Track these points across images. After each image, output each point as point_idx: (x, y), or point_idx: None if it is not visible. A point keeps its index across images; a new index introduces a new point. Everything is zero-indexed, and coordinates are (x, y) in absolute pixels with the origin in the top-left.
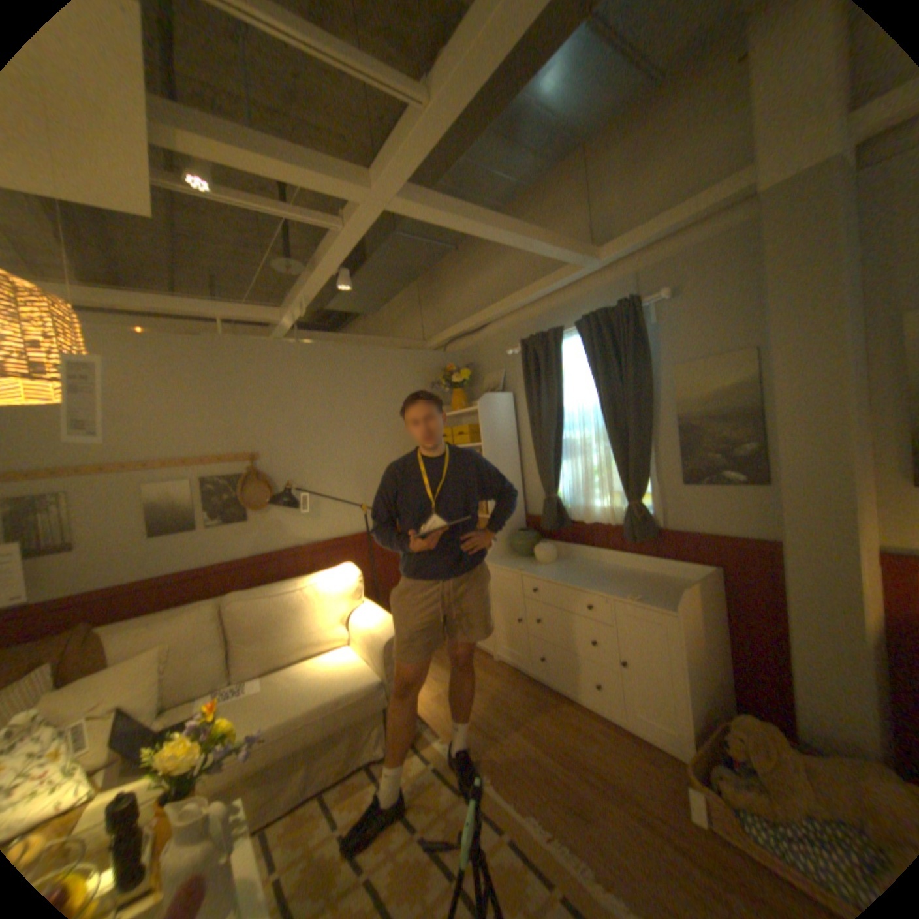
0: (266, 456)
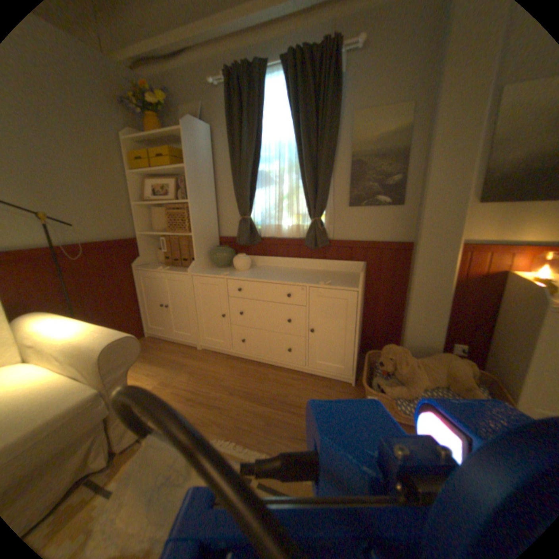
0: None
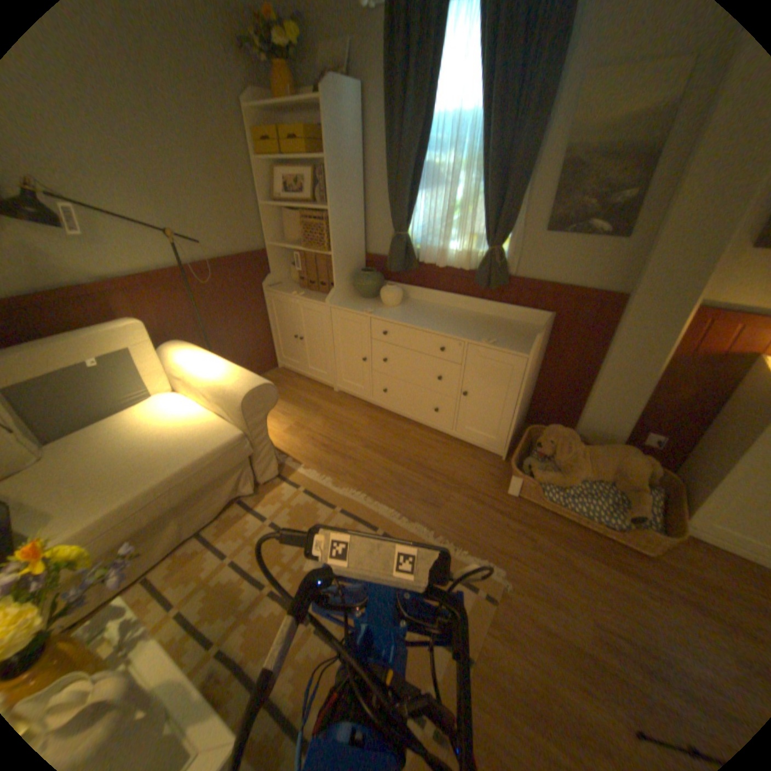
0: None
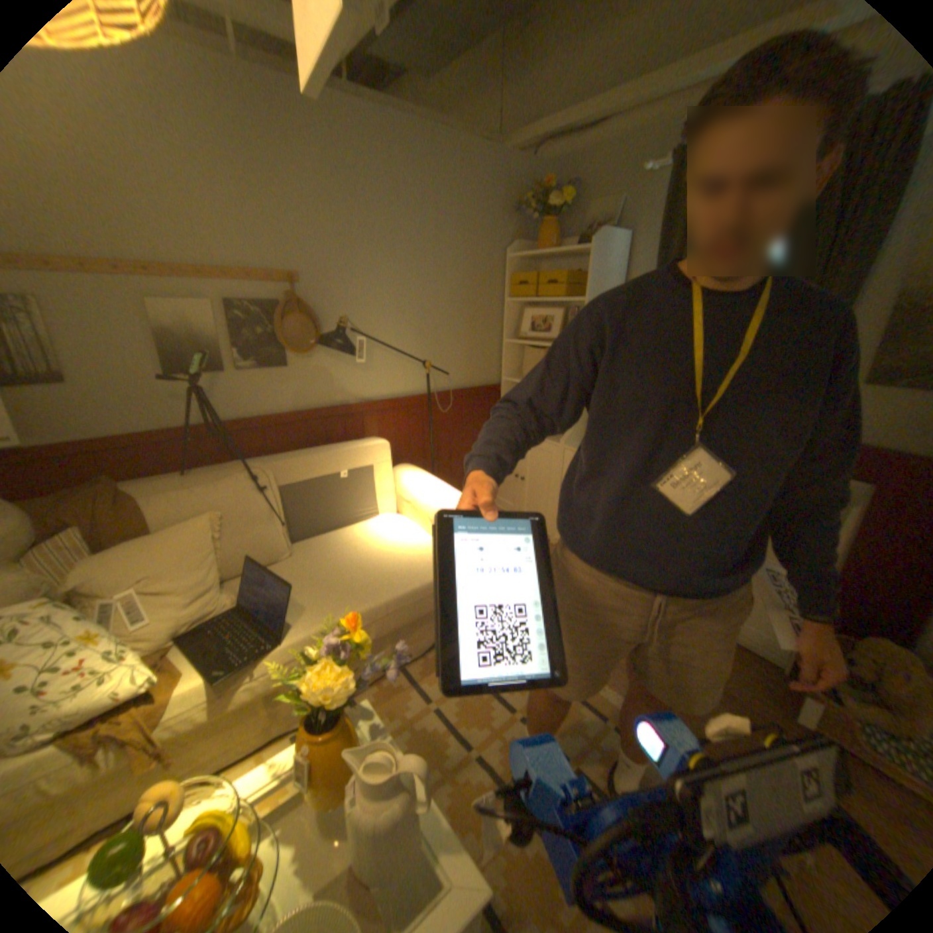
0: (309, 277)
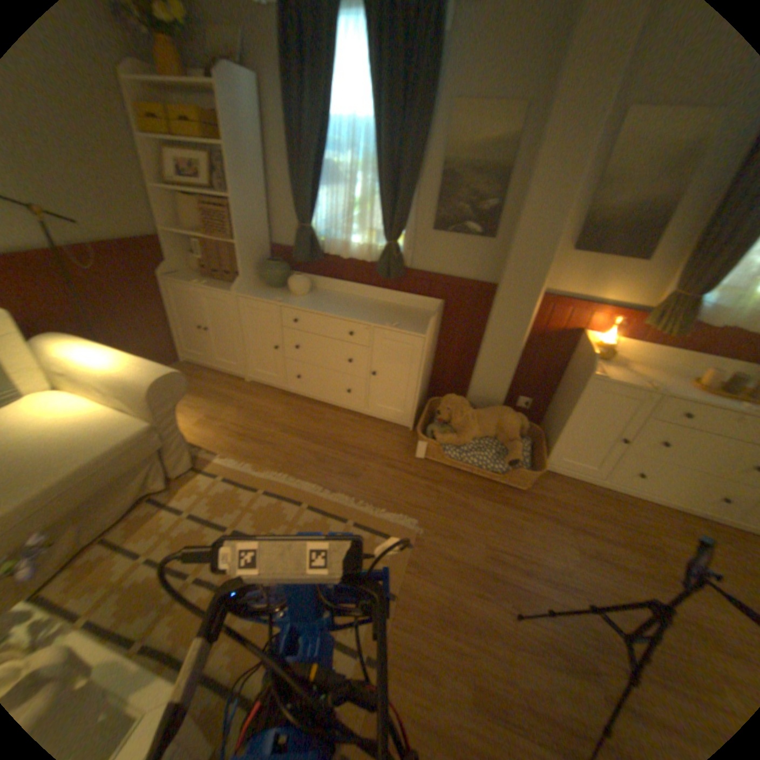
0: None
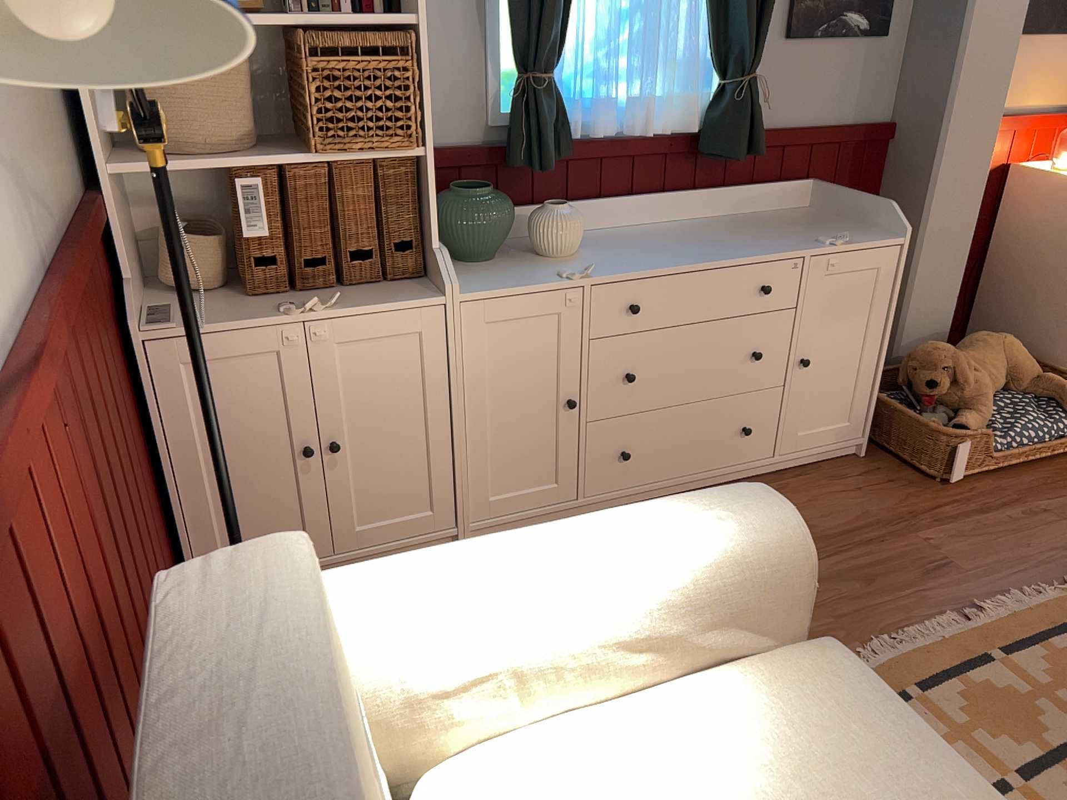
0: None
